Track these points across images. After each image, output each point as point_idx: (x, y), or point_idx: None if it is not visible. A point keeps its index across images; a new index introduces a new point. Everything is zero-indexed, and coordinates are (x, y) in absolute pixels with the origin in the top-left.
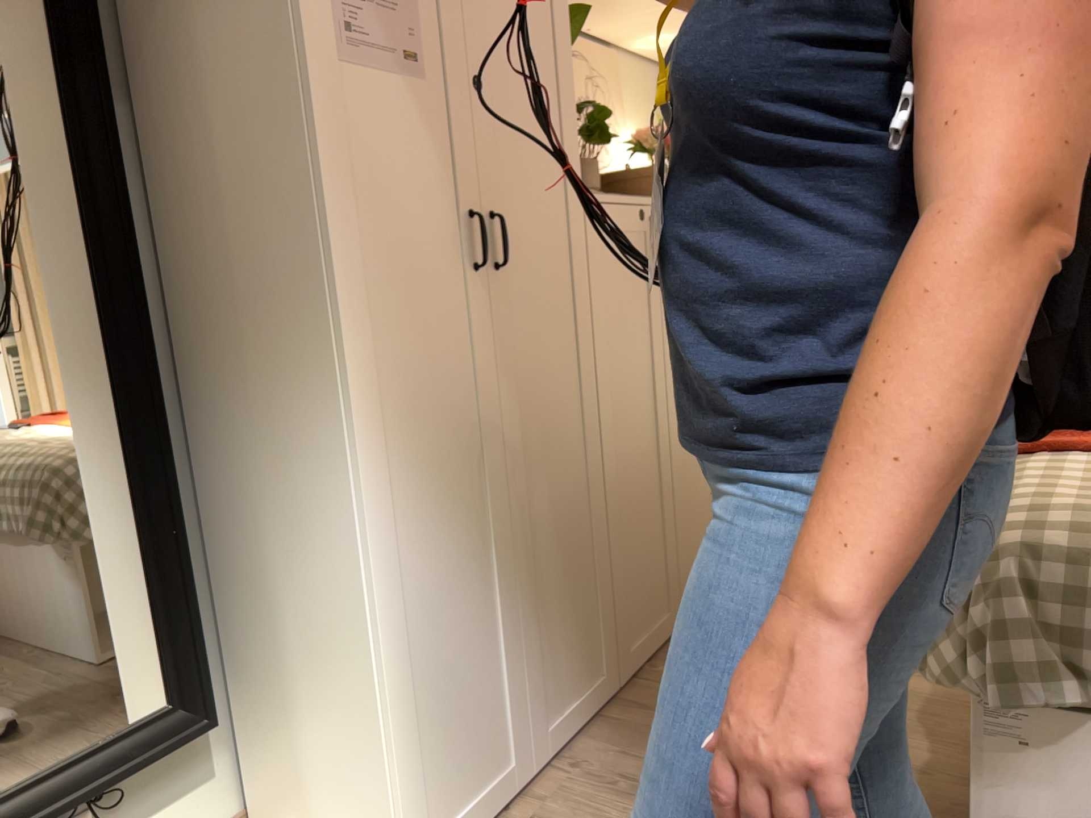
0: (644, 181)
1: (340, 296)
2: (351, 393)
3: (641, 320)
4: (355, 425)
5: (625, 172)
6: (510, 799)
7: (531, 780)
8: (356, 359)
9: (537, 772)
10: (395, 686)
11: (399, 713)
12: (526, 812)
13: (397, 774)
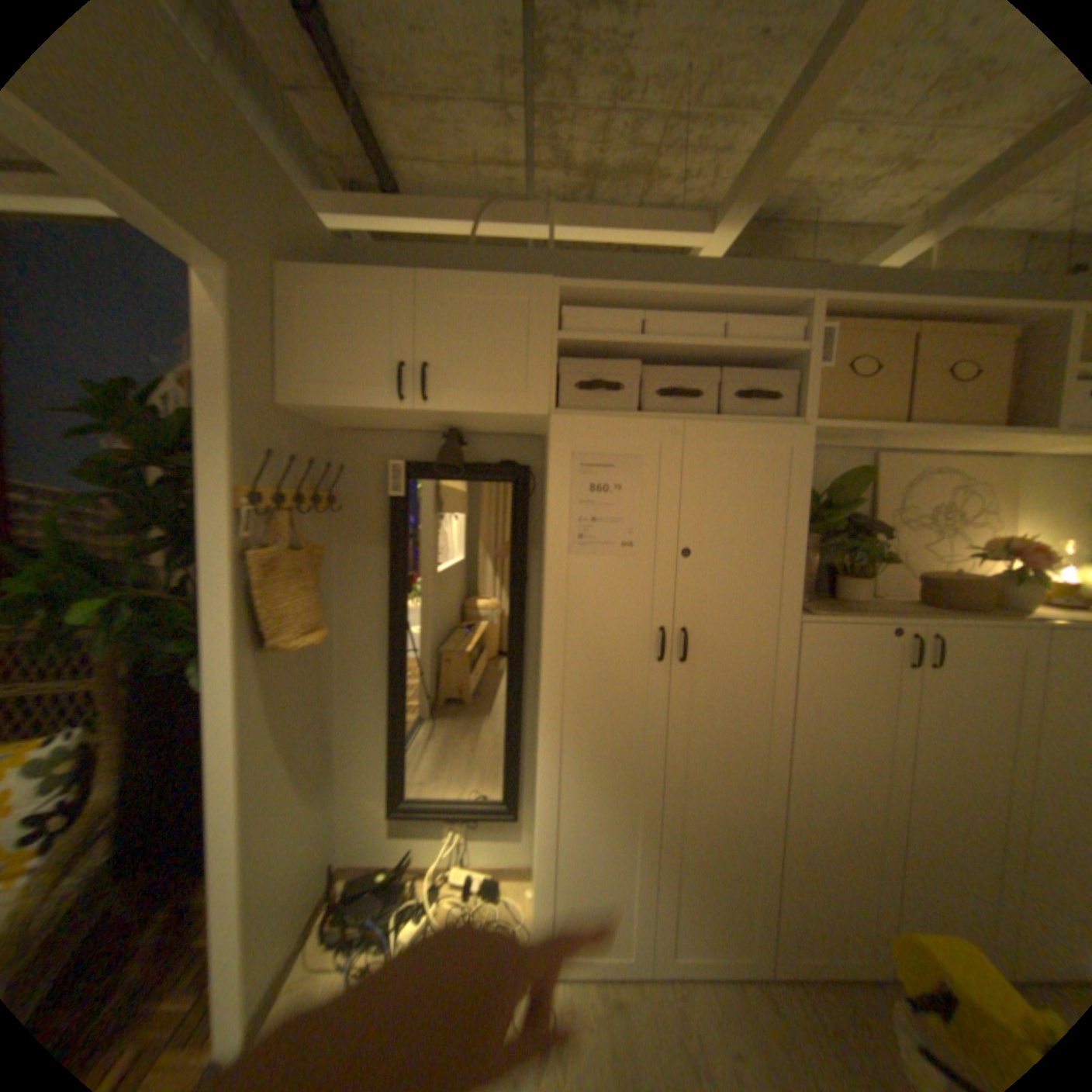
0: (962, 593)
1: (544, 669)
2: (542, 717)
3: (904, 713)
4: (542, 732)
5: (951, 578)
6: (629, 983)
7: (651, 984)
8: (550, 701)
9: (661, 983)
10: (544, 869)
11: (544, 883)
12: (627, 999)
13: (536, 913)
